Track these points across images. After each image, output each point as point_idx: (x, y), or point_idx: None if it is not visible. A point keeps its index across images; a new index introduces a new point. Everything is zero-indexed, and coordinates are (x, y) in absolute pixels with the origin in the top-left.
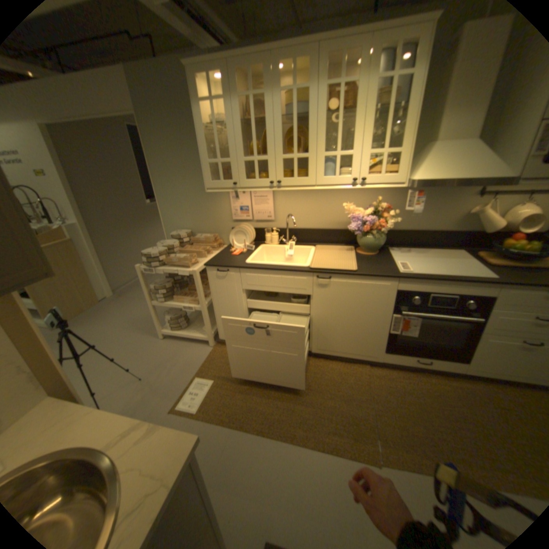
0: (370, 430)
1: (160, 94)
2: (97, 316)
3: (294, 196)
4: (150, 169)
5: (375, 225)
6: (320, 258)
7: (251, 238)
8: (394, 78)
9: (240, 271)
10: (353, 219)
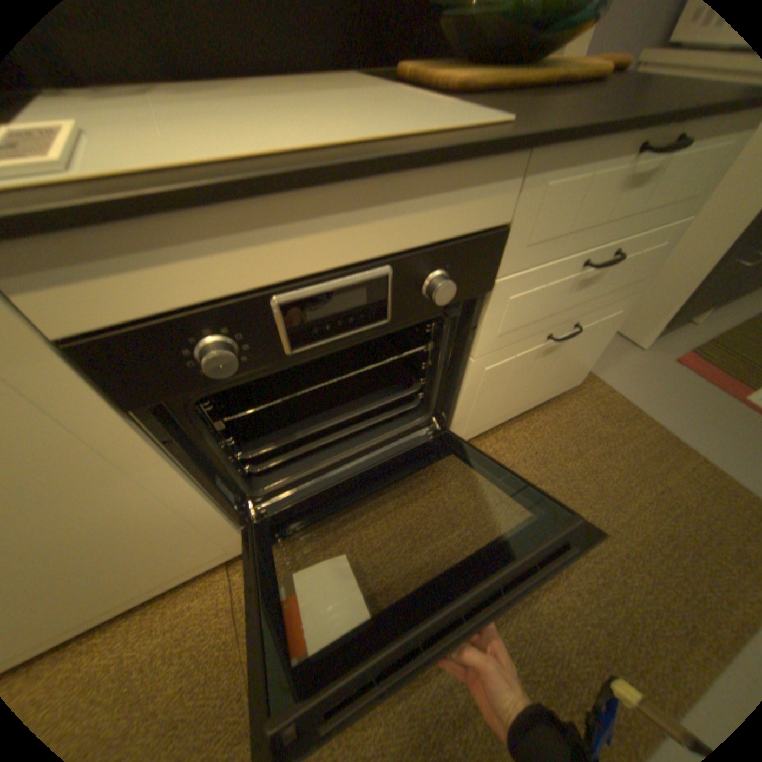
0: None
1: None
2: None
3: None
4: None
5: None
6: None
7: None
8: None
9: None
10: None
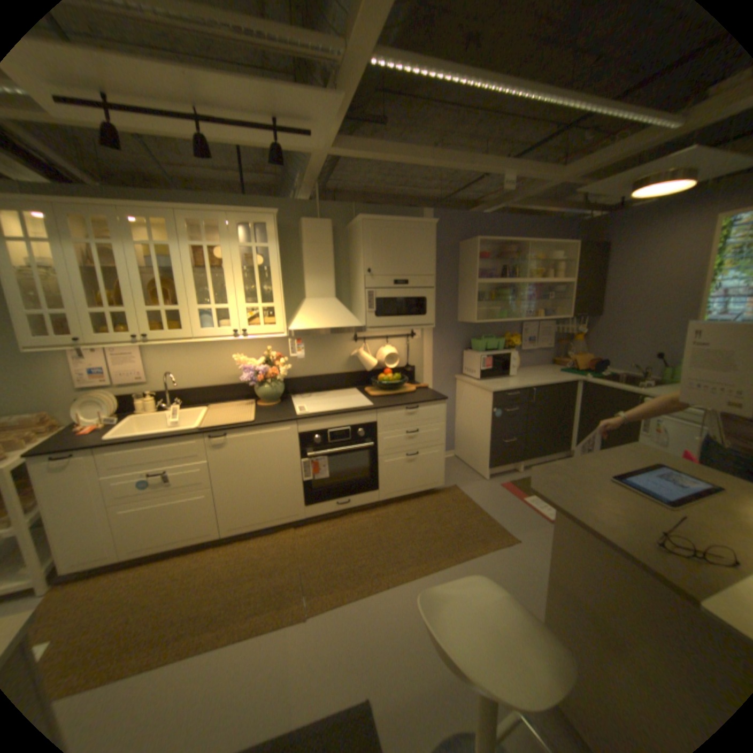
0: (294, 590)
1: None
2: None
3: (172, 351)
4: None
5: (268, 373)
6: (214, 417)
7: (109, 408)
8: (253, 248)
9: (92, 452)
10: (246, 370)
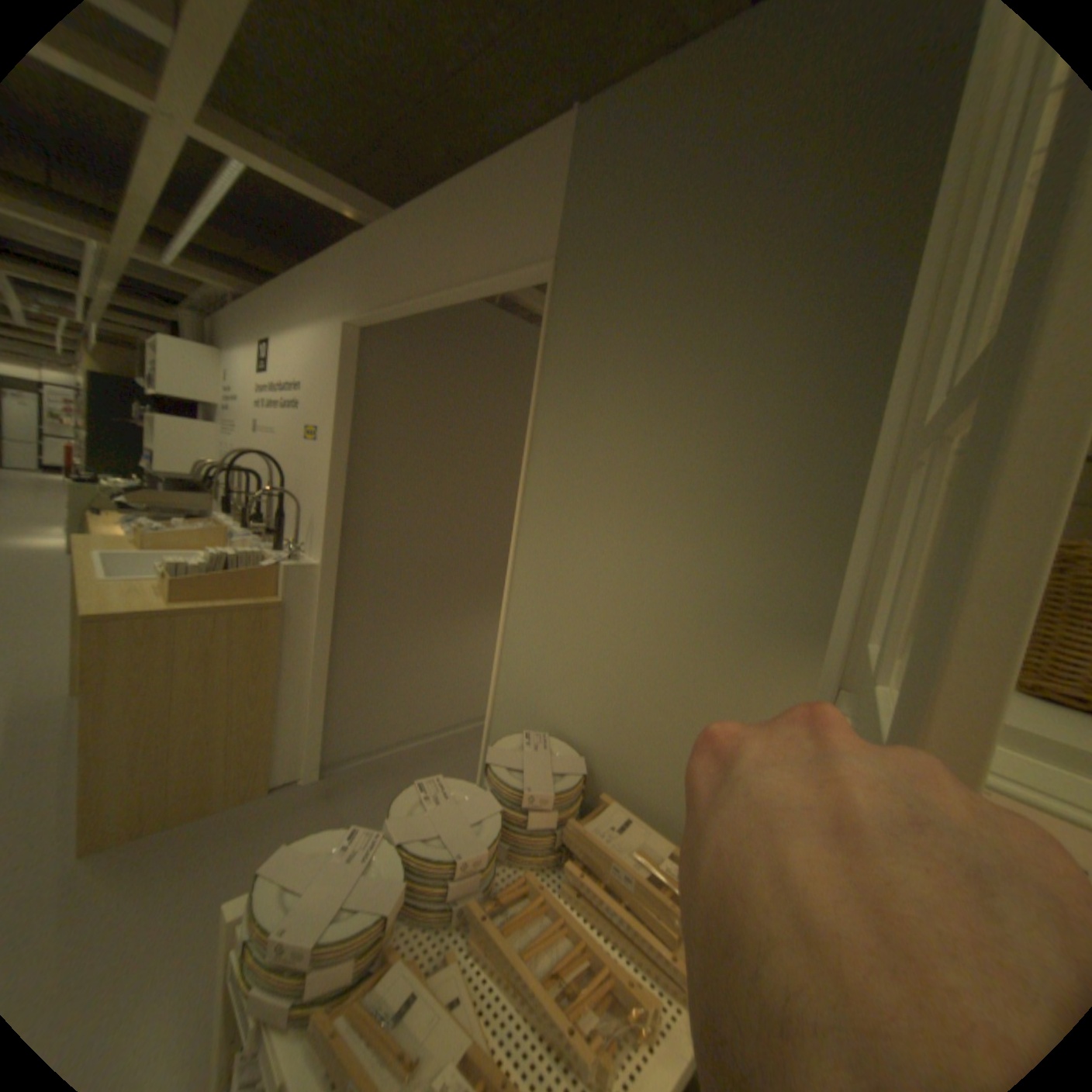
0: None
1: (677, 175)
2: (214, 856)
3: None
4: (529, 463)
5: None
6: None
7: None
8: None
9: None
10: None
